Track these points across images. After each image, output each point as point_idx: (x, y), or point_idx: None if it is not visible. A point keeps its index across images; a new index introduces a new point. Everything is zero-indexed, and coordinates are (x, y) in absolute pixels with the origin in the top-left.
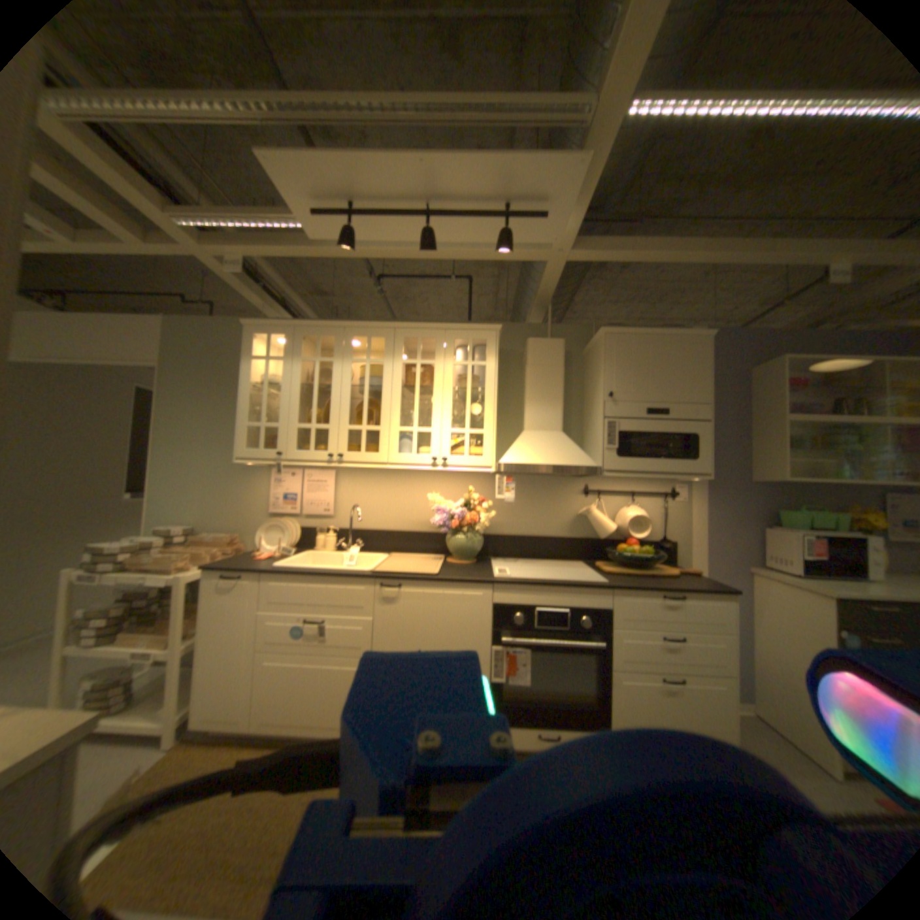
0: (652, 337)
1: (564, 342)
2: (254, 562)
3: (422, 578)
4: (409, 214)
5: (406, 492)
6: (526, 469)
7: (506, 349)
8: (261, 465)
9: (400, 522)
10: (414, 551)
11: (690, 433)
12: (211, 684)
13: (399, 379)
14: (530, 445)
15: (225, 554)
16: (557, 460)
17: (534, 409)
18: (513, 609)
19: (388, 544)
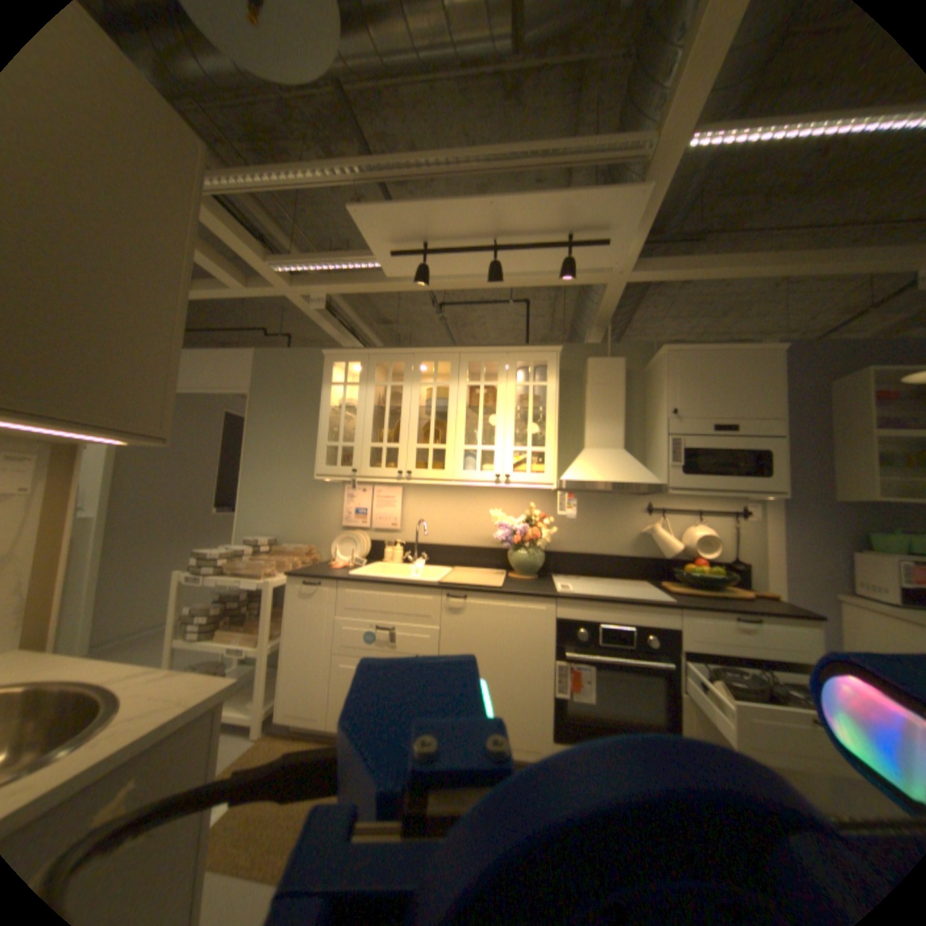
0: (717, 354)
1: (624, 361)
2: (330, 570)
3: (486, 590)
4: (476, 250)
5: (467, 508)
6: (587, 486)
7: (564, 369)
8: (334, 481)
9: (461, 537)
10: (474, 566)
11: (761, 450)
12: (291, 682)
13: (462, 400)
14: (591, 462)
15: (302, 564)
16: (619, 477)
17: (594, 427)
18: (575, 625)
19: (449, 559)
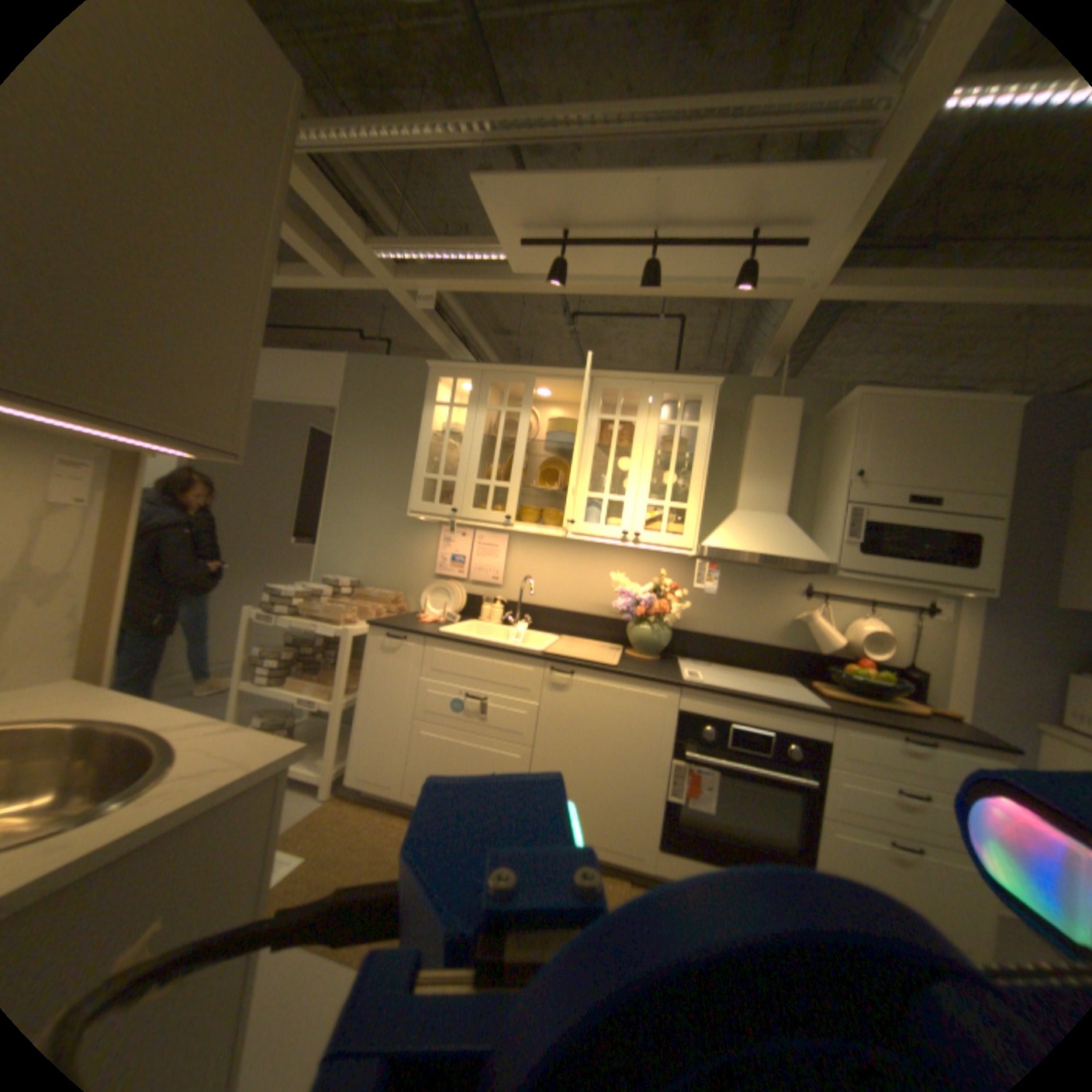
0: (929, 403)
1: (802, 404)
2: (417, 625)
3: (598, 669)
4: (630, 243)
5: (584, 569)
6: (736, 558)
7: (723, 408)
8: (429, 521)
9: (573, 602)
10: (586, 638)
11: (969, 533)
12: (365, 745)
13: (590, 437)
14: (743, 528)
15: (386, 613)
16: (777, 550)
17: (753, 485)
18: (702, 722)
19: (557, 626)
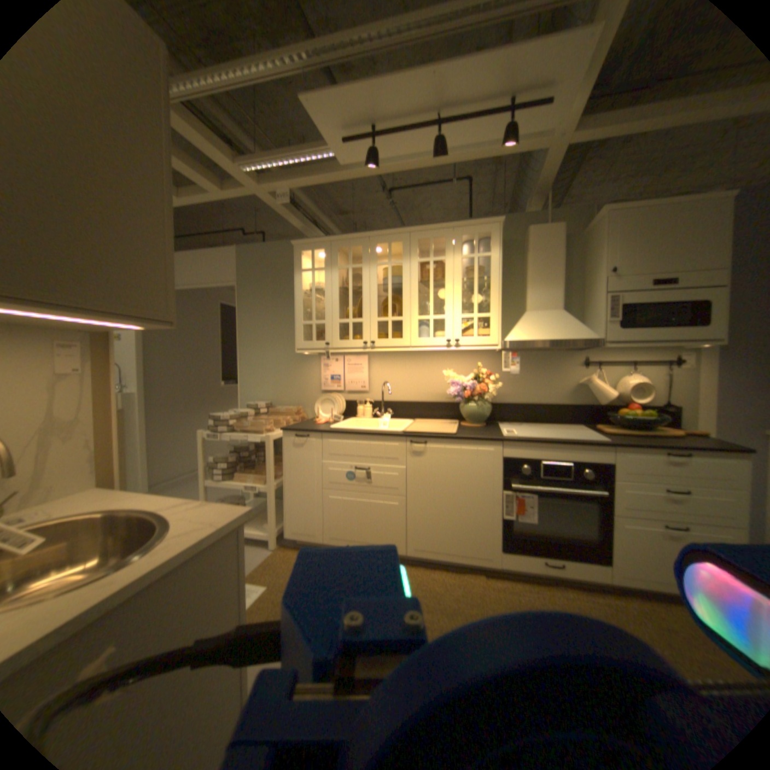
0: (660, 208)
1: (565, 225)
2: (315, 426)
3: (443, 437)
4: (421, 126)
5: (424, 371)
6: (530, 345)
7: (507, 240)
8: (312, 355)
9: (420, 395)
10: (432, 418)
11: (700, 300)
12: (294, 510)
13: (415, 277)
14: (533, 324)
15: (294, 422)
16: (559, 335)
17: (536, 291)
18: (521, 462)
19: (411, 413)
